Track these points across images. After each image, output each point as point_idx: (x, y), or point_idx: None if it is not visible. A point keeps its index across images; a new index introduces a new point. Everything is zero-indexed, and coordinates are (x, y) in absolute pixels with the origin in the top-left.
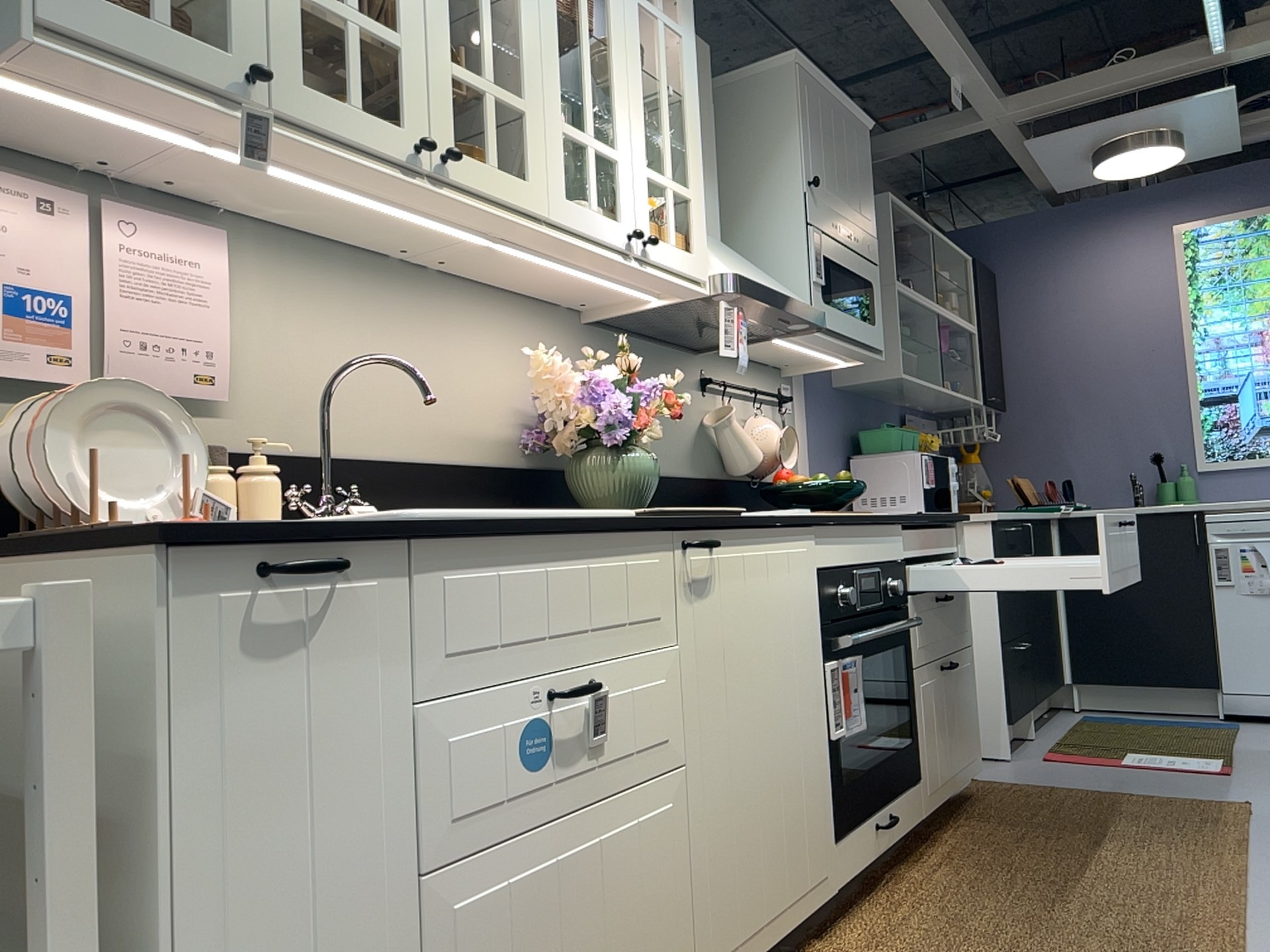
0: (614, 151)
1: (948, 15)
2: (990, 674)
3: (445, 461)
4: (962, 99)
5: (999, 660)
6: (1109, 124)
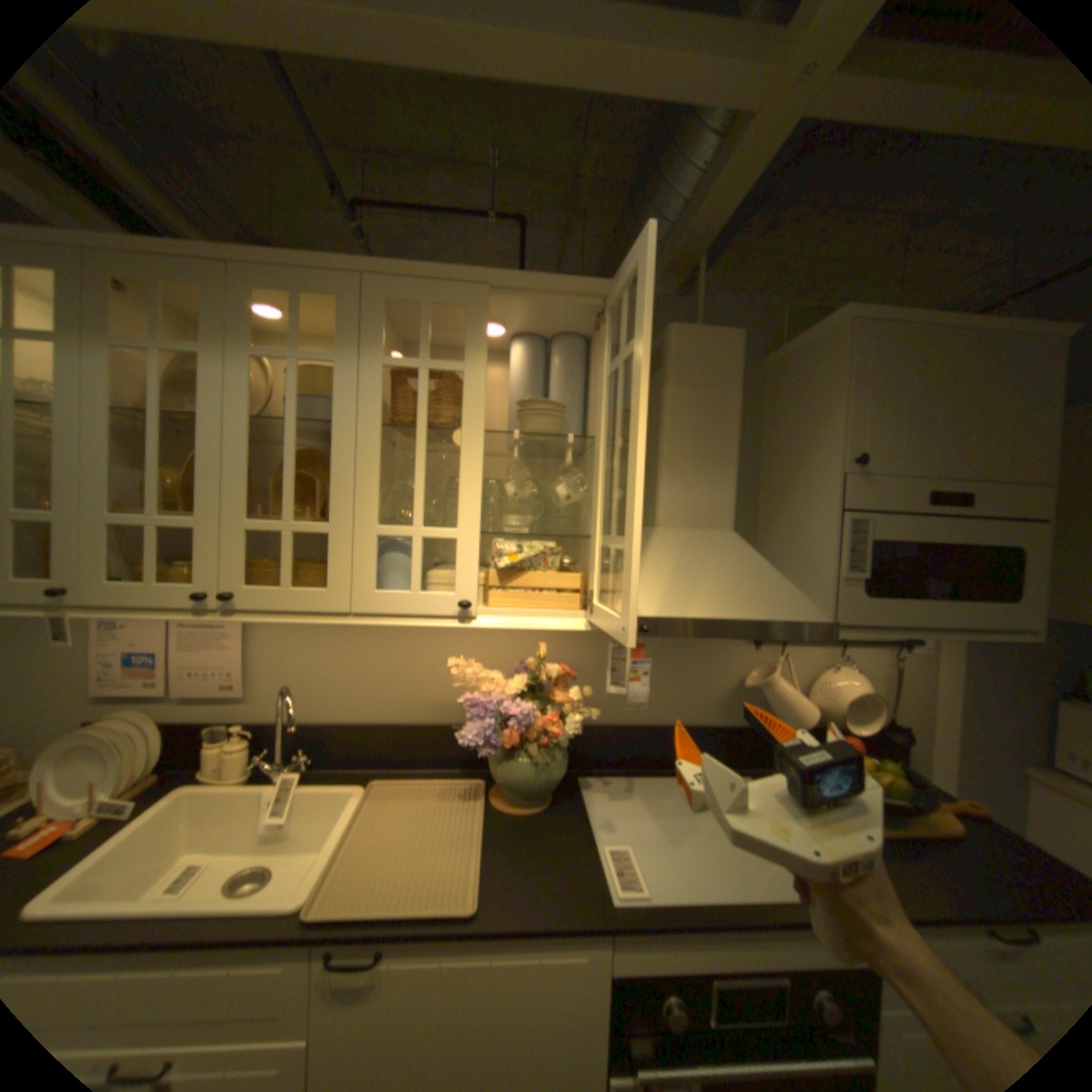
0: (450, 531)
1: None
2: None
3: (412, 722)
4: None
5: None
6: None
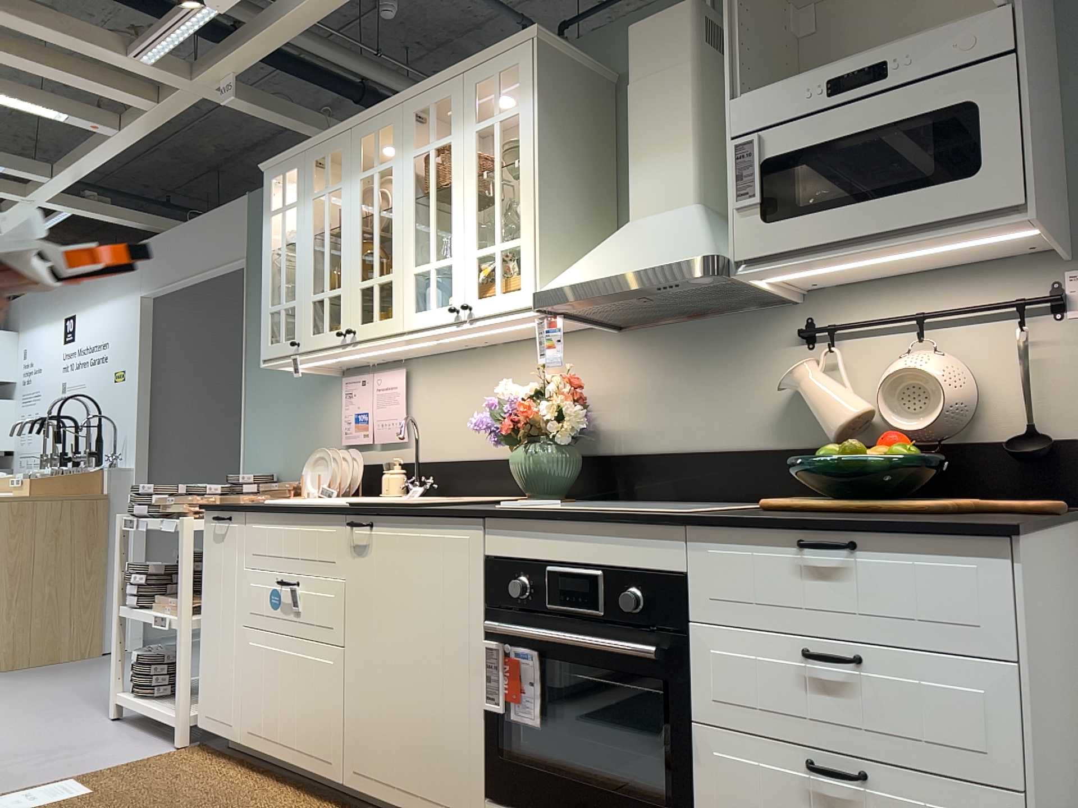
0: (447, 259)
1: None
2: None
3: (501, 457)
4: None
5: None
6: None
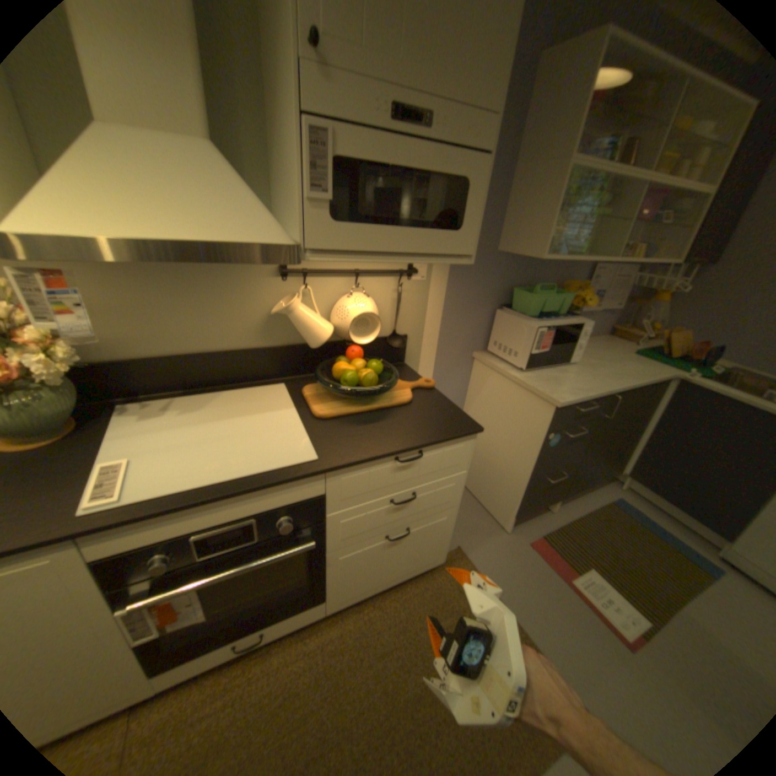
0: None
1: None
2: (515, 488)
3: None
4: None
5: (523, 486)
6: None
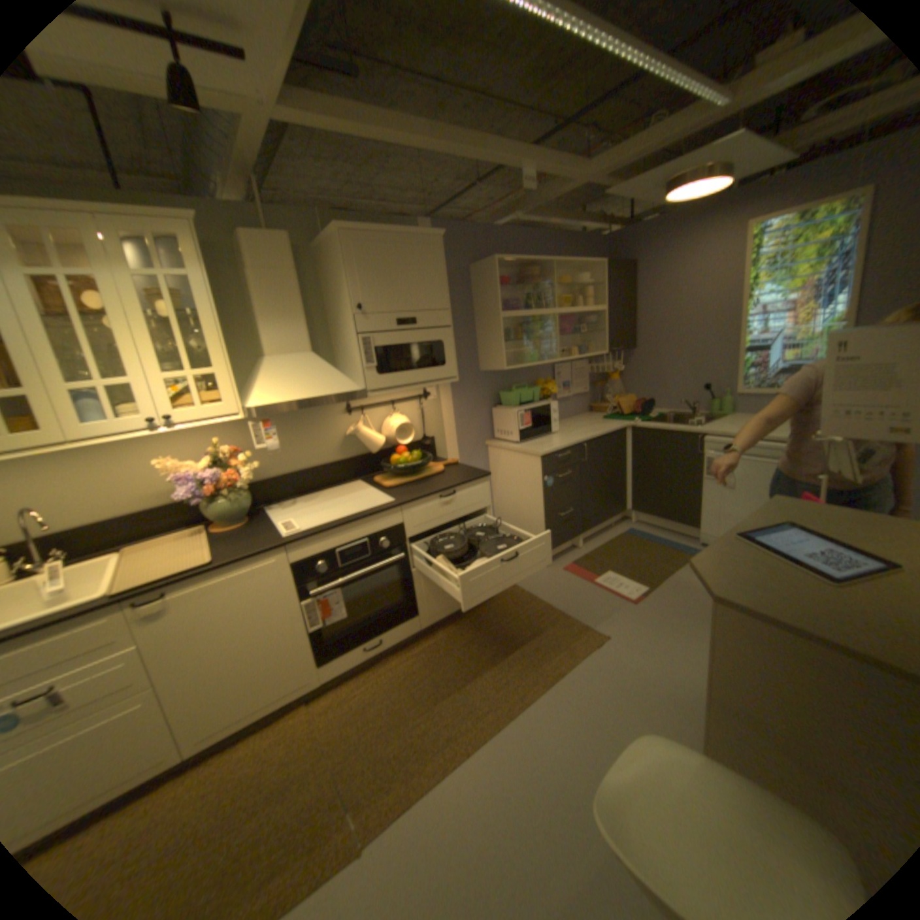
0: (122, 380)
1: (484, 136)
2: (539, 528)
3: (138, 511)
4: (536, 180)
5: (542, 523)
6: (656, 171)
